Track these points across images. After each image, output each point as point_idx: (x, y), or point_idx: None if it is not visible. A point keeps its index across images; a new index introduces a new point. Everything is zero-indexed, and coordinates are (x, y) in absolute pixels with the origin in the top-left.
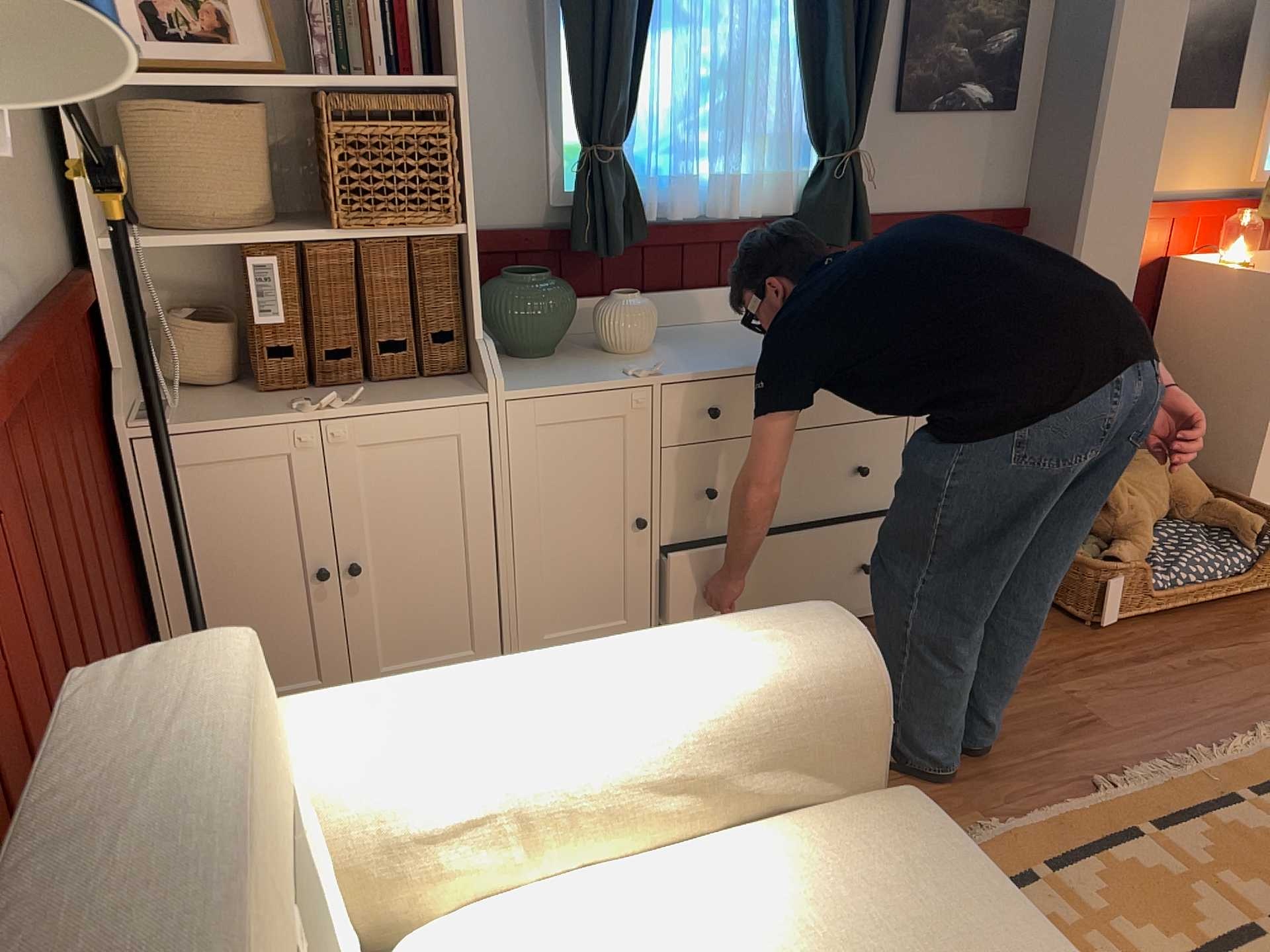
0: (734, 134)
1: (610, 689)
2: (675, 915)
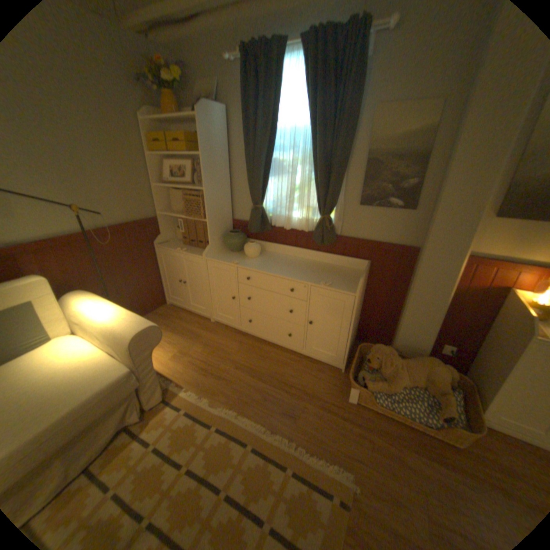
0: (289, 206)
1: (101, 317)
2: (76, 357)
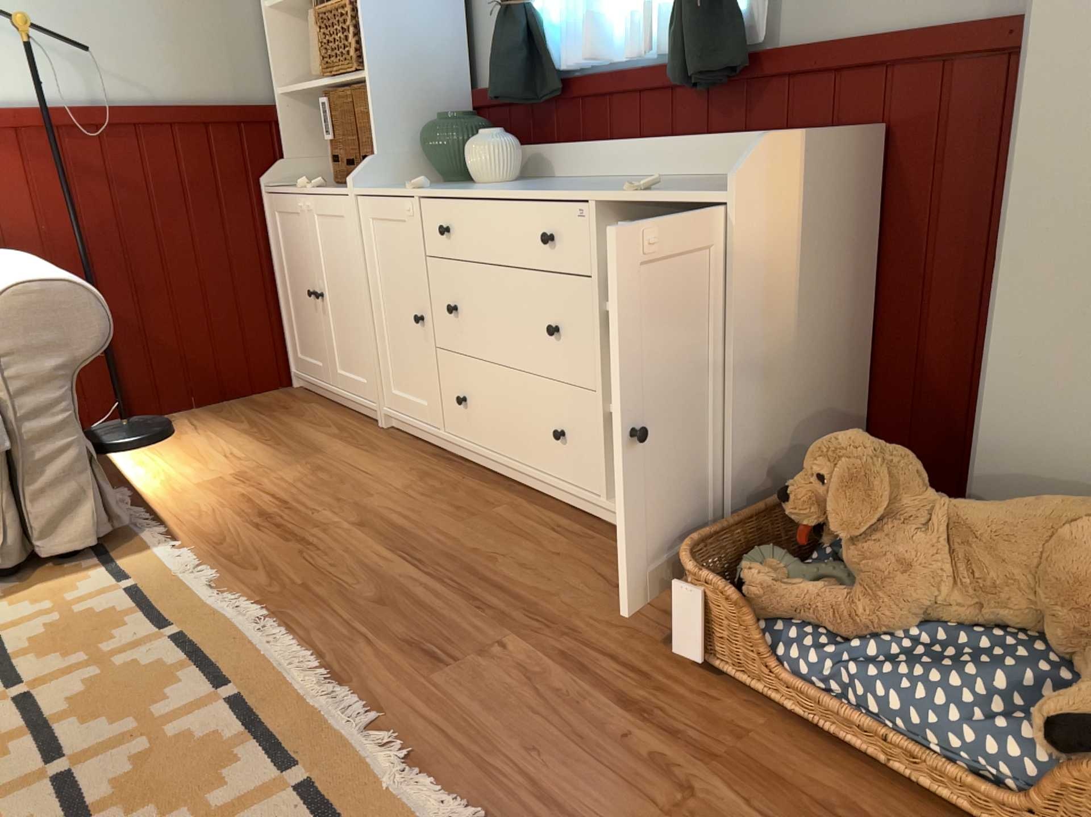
0: None
1: None
2: None
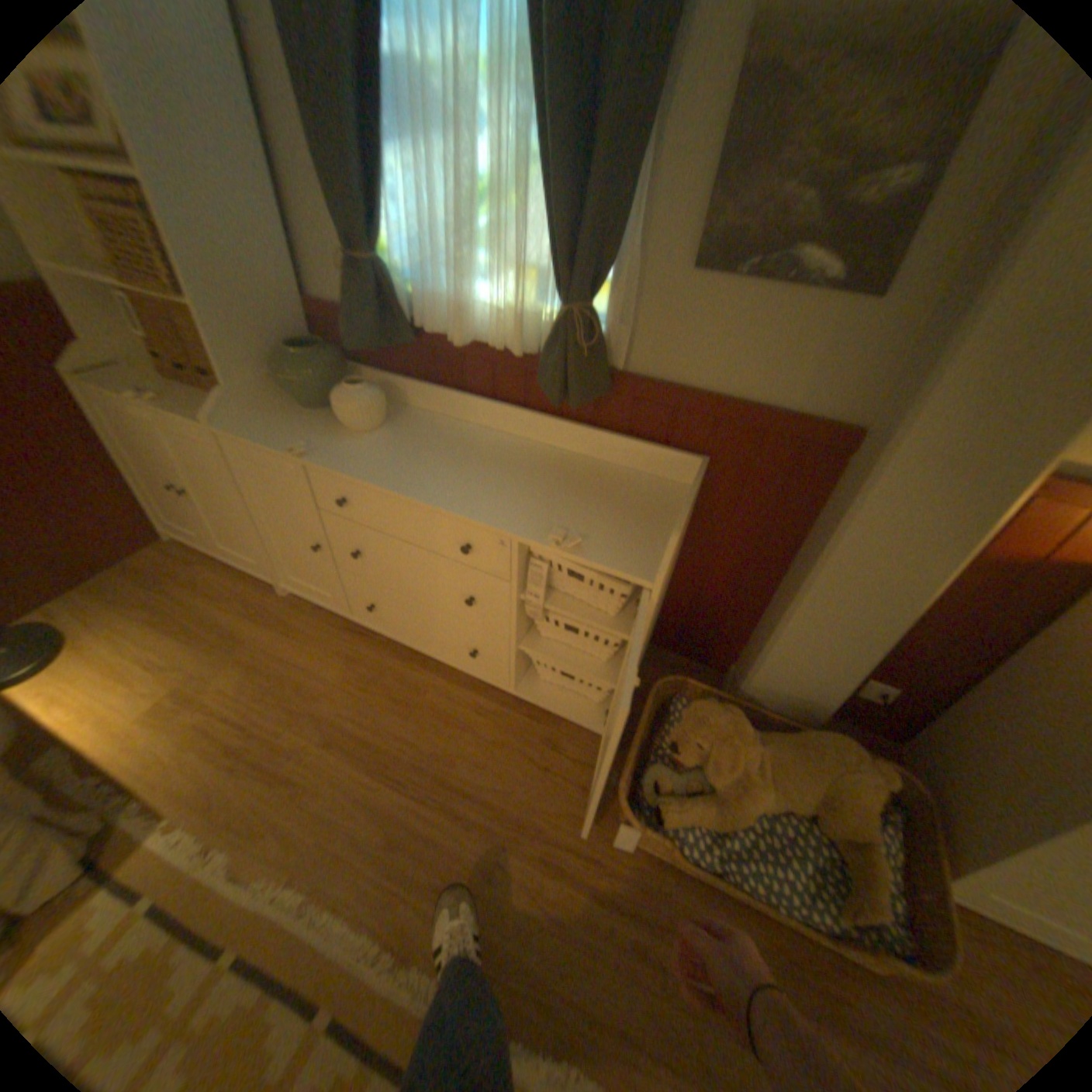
0: (459, 261)
1: None
2: None
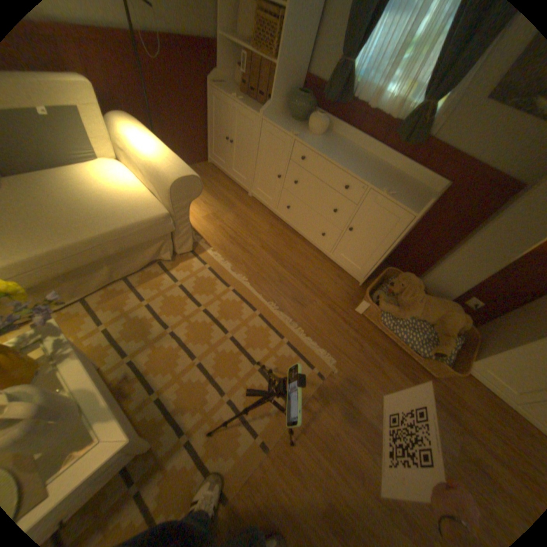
0: (390, 72)
1: (145, 149)
2: (120, 183)
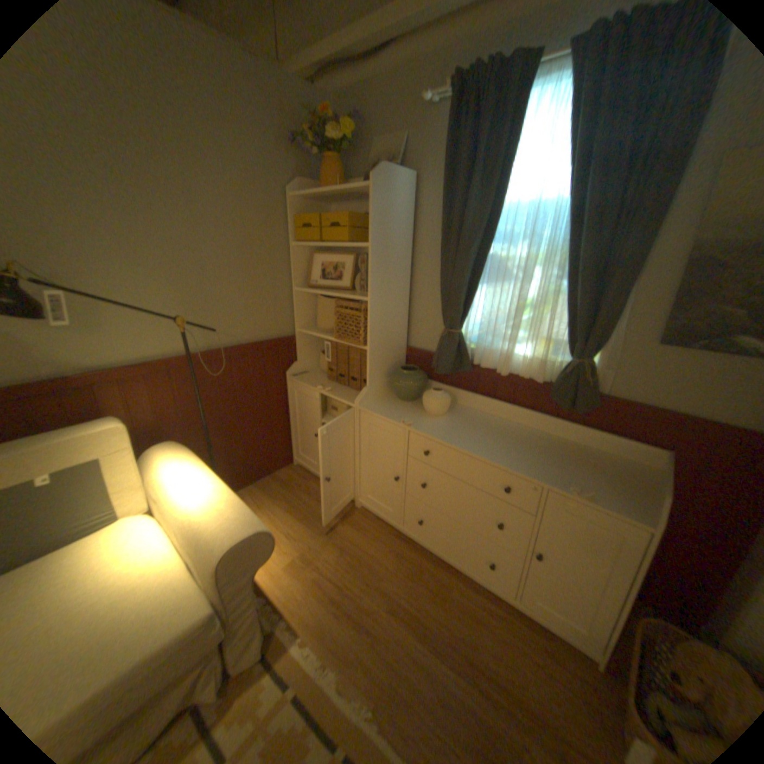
0: (512, 335)
1: (188, 498)
2: (141, 562)
